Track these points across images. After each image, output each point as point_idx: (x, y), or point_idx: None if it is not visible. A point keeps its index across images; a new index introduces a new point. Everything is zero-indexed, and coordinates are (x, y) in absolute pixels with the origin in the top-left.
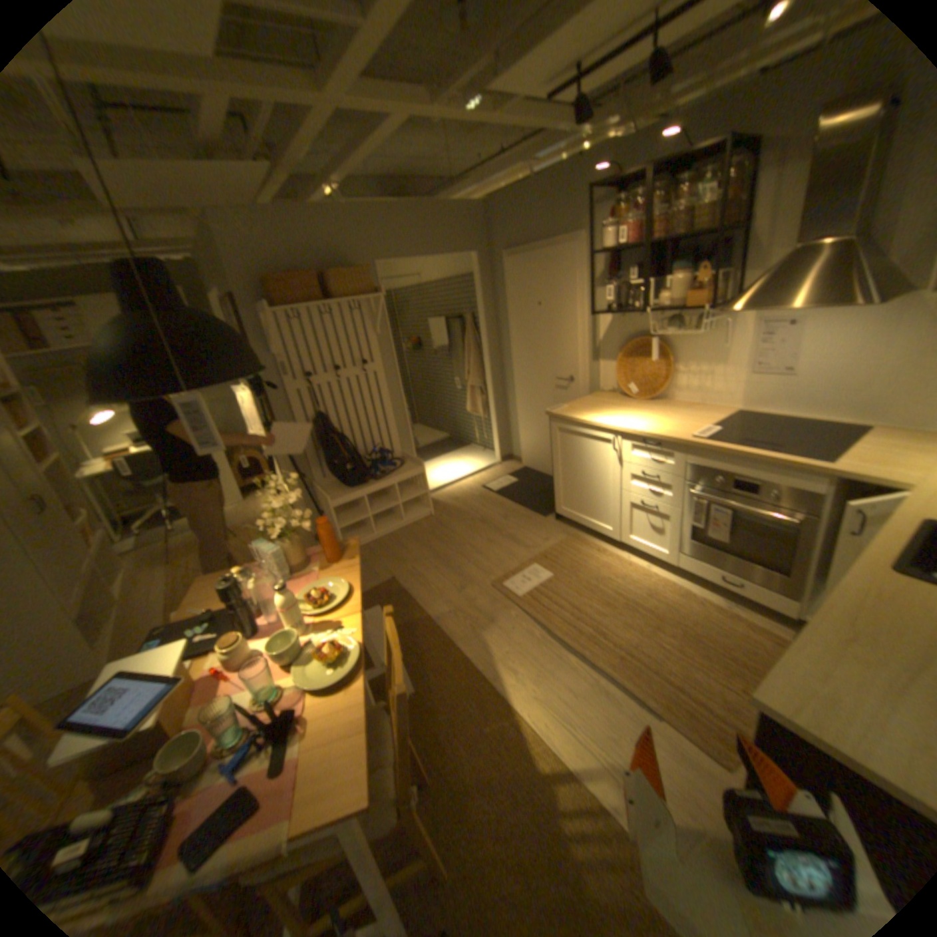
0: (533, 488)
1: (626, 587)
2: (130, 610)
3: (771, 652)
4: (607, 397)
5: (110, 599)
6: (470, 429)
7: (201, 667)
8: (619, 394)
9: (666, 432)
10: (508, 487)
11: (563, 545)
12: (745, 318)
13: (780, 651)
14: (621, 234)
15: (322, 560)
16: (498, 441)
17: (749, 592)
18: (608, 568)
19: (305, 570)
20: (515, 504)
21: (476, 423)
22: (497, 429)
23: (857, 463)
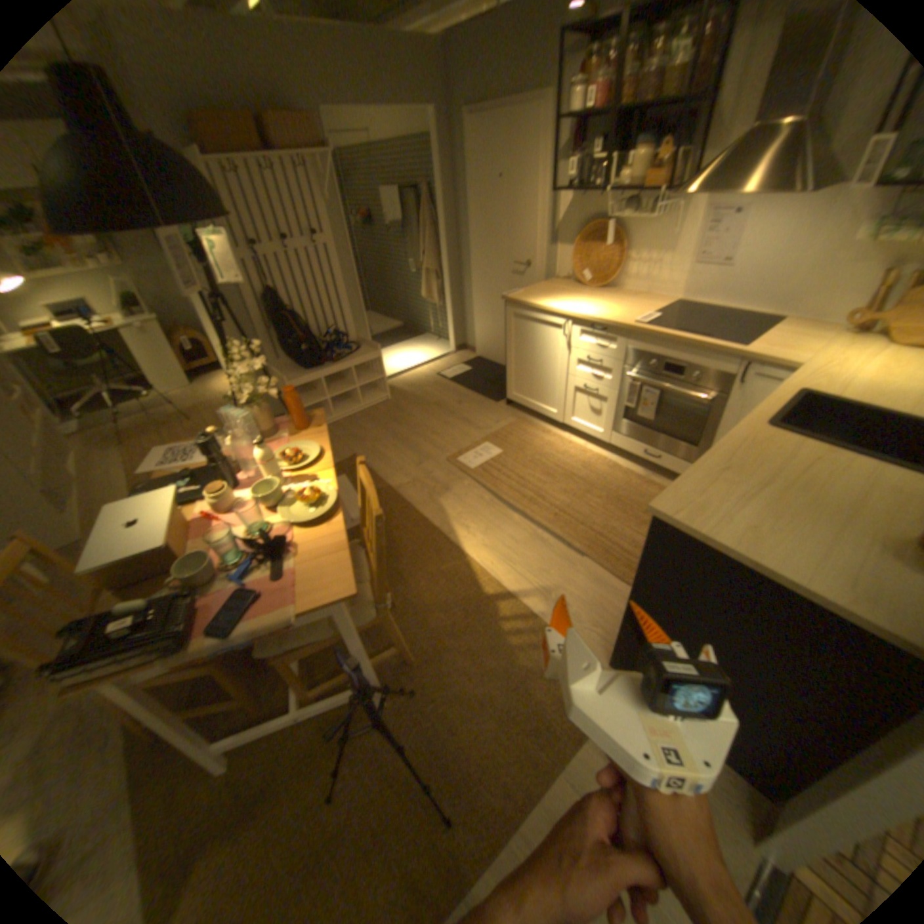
0: (486, 377)
1: (564, 461)
2: (91, 487)
3: None
4: (562, 284)
5: (67, 476)
6: (425, 318)
7: (192, 512)
8: (573, 282)
9: (612, 319)
10: (462, 376)
11: (511, 427)
12: (697, 205)
13: None
14: (590, 98)
15: (291, 428)
16: (453, 331)
17: (664, 462)
18: (550, 446)
19: (276, 436)
20: (469, 392)
21: (431, 312)
22: (452, 318)
23: (765, 347)
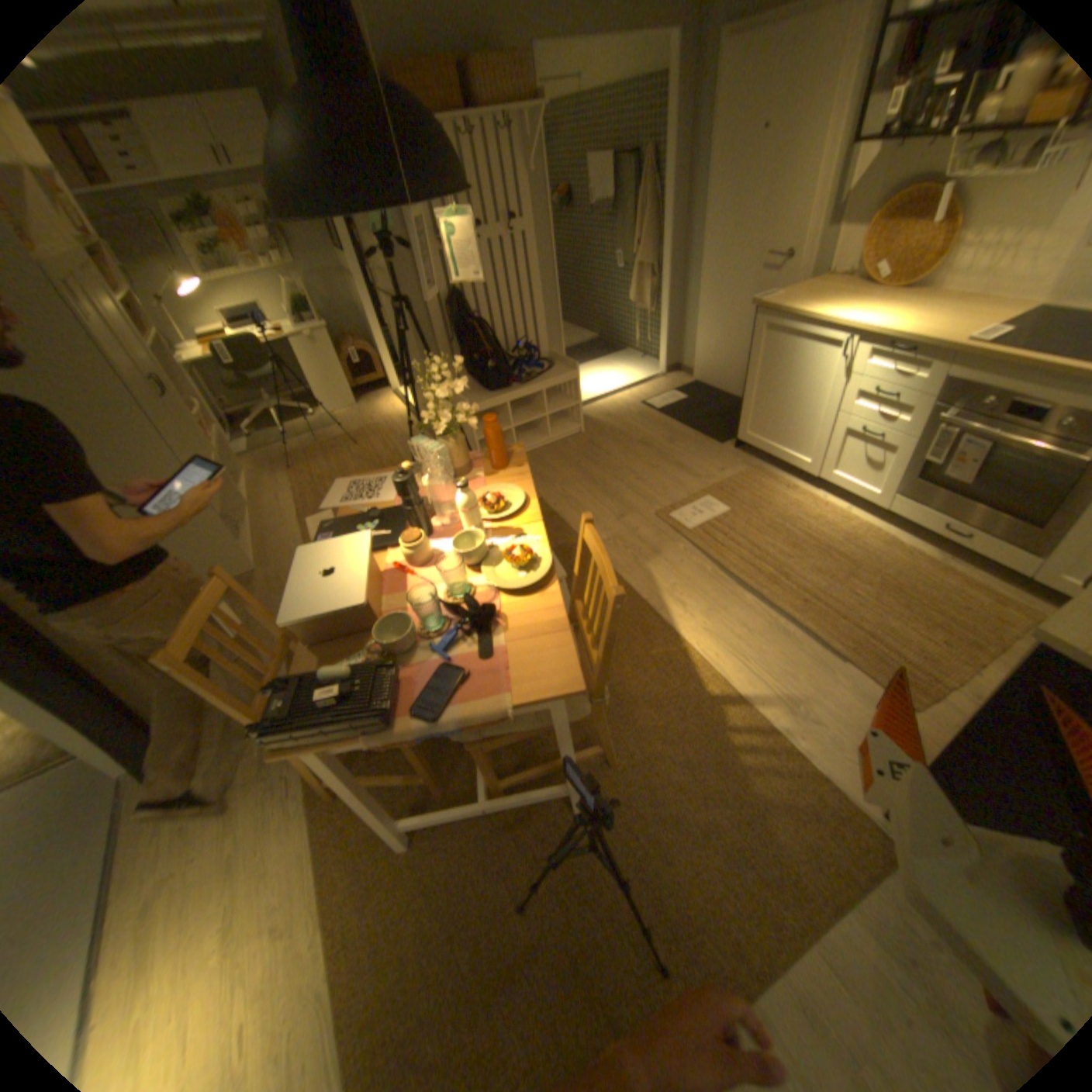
0: (707, 409)
1: (818, 529)
2: (263, 512)
3: (987, 609)
4: (842, 283)
5: (241, 499)
6: (630, 328)
7: (384, 560)
8: (860, 280)
9: (931, 333)
10: (675, 406)
11: (743, 478)
12: None
13: (999, 609)
14: None
15: (487, 466)
16: (666, 346)
17: (978, 545)
18: (798, 507)
19: (471, 475)
20: (684, 427)
21: (639, 320)
22: (667, 329)
23: None
